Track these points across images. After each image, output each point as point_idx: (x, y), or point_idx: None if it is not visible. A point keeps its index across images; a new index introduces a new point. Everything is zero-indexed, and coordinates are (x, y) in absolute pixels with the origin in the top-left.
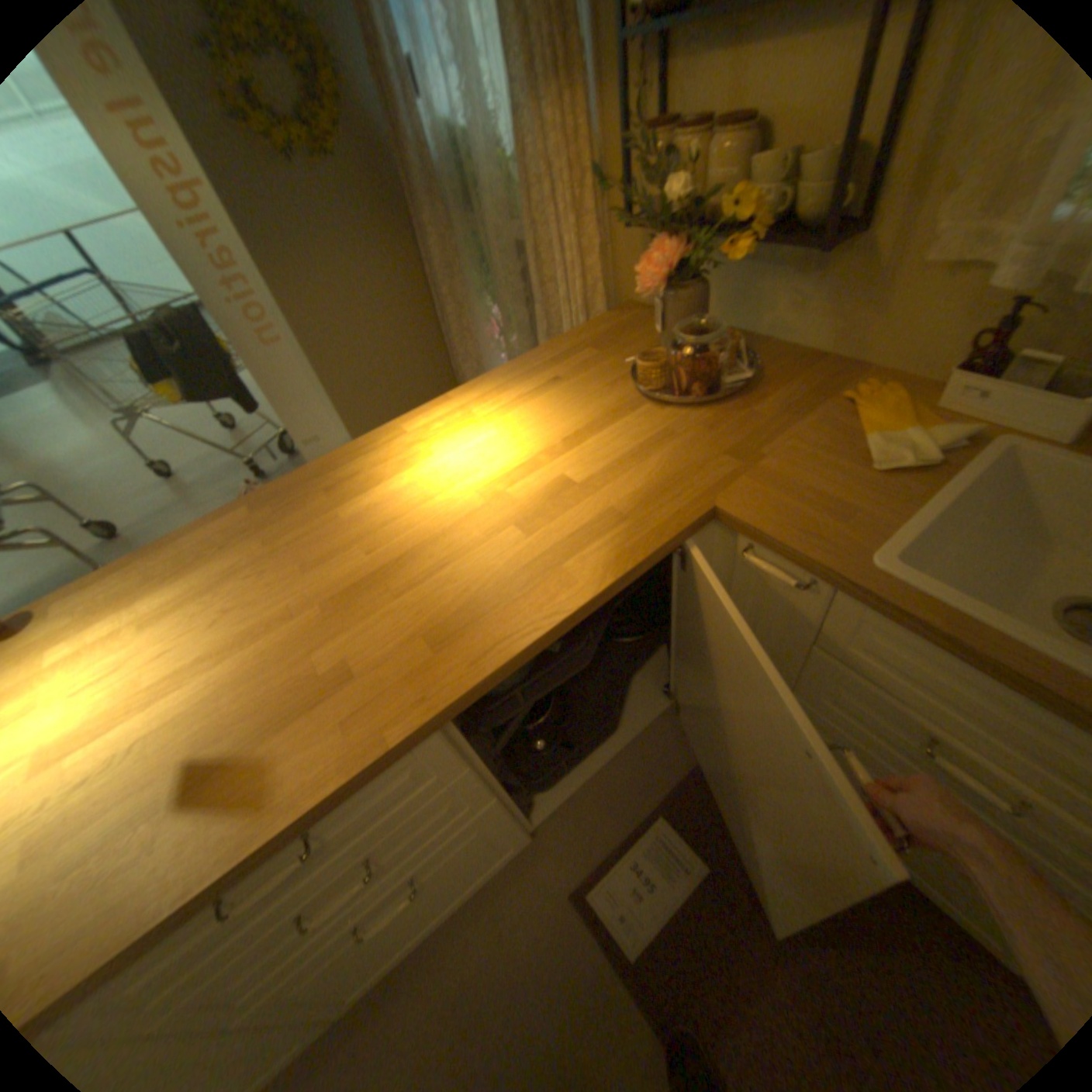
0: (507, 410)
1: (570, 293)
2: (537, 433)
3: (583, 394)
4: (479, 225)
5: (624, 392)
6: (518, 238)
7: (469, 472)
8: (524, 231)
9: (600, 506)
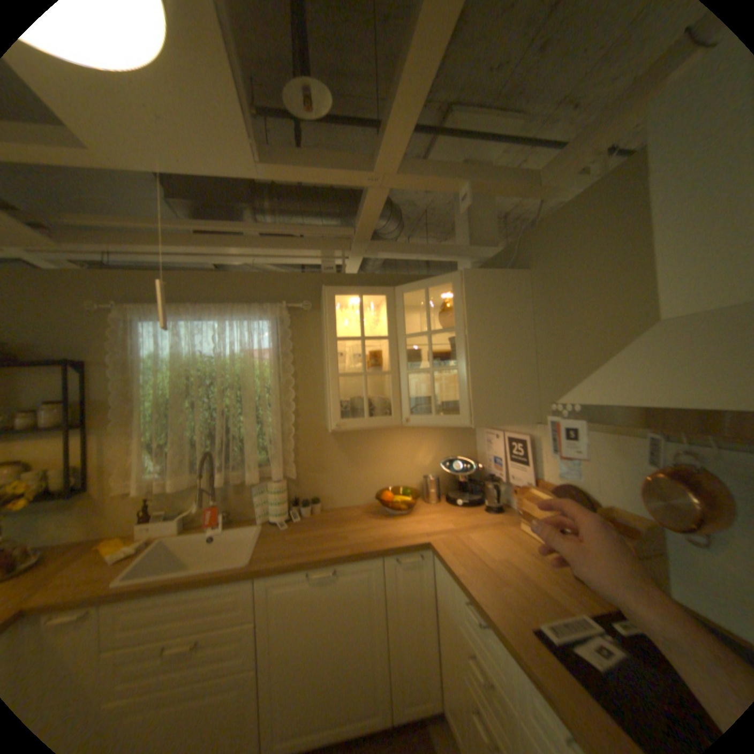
0: None
1: None
2: None
3: None
4: None
5: None
6: None
7: None
8: None
9: None
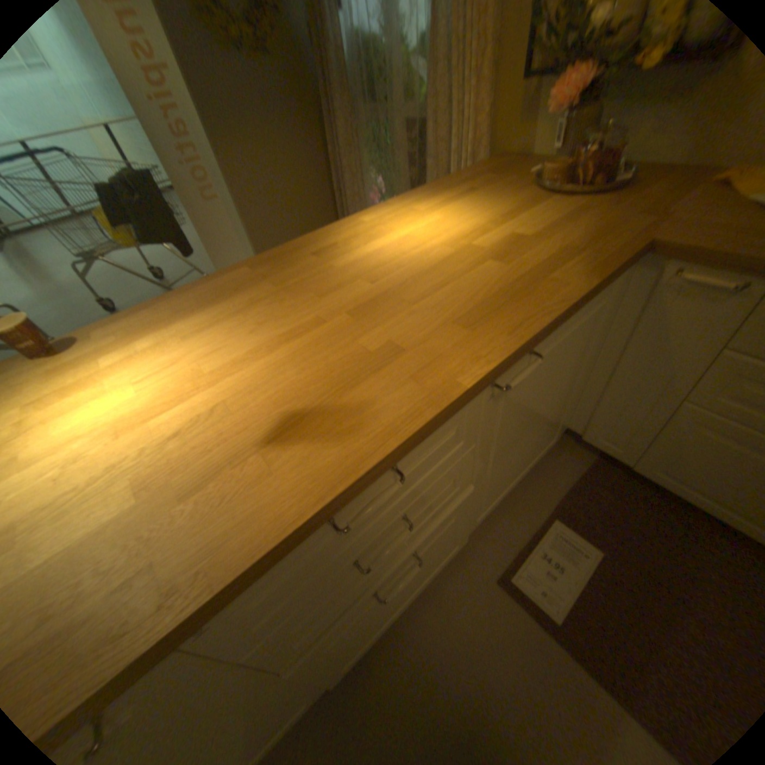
0: (444, 203)
1: (460, 145)
2: (477, 212)
3: (501, 192)
4: (377, 108)
5: (534, 190)
6: (412, 112)
7: (433, 234)
8: (429, 96)
9: (559, 243)
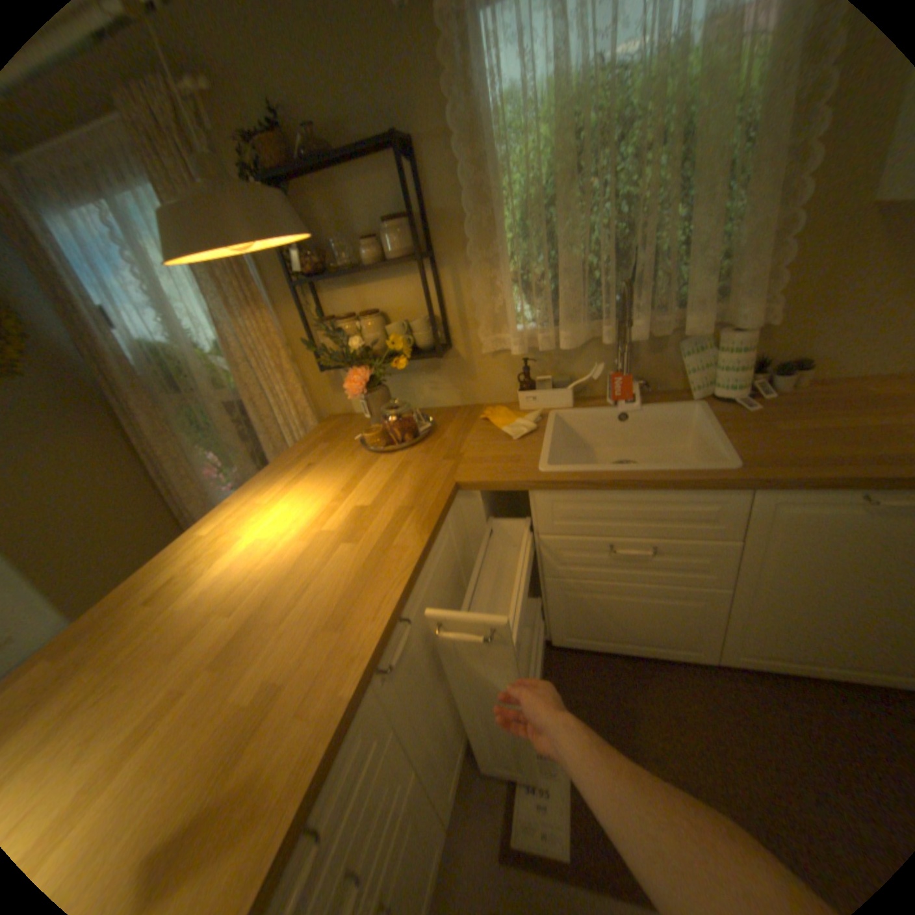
0: (287, 490)
1: (288, 419)
2: (320, 493)
3: (337, 464)
4: (187, 398)
5: (364, 454)
6: (229, 398)
7: (283, 531)
8: (241, 389)
9: (393, 507)
